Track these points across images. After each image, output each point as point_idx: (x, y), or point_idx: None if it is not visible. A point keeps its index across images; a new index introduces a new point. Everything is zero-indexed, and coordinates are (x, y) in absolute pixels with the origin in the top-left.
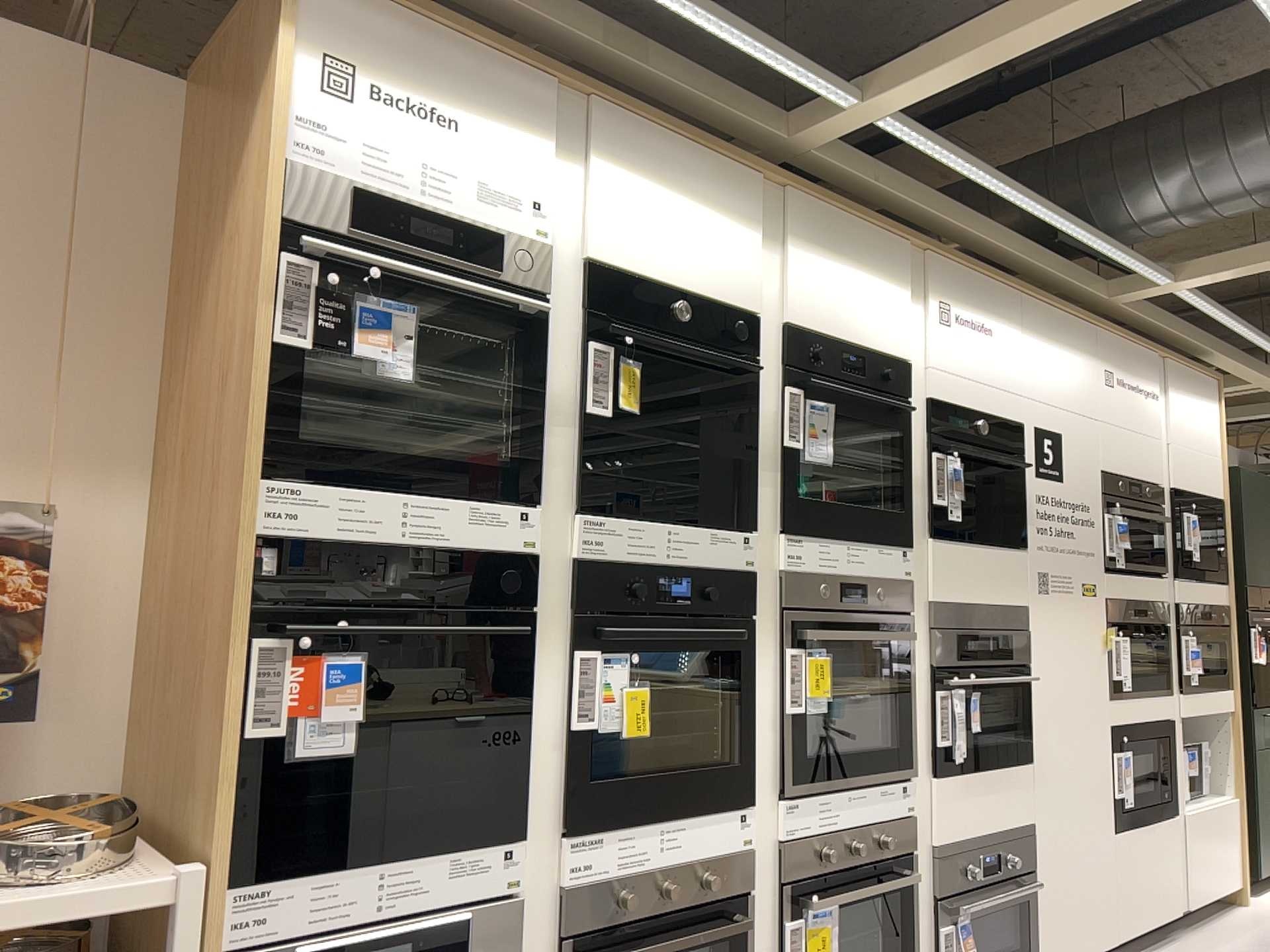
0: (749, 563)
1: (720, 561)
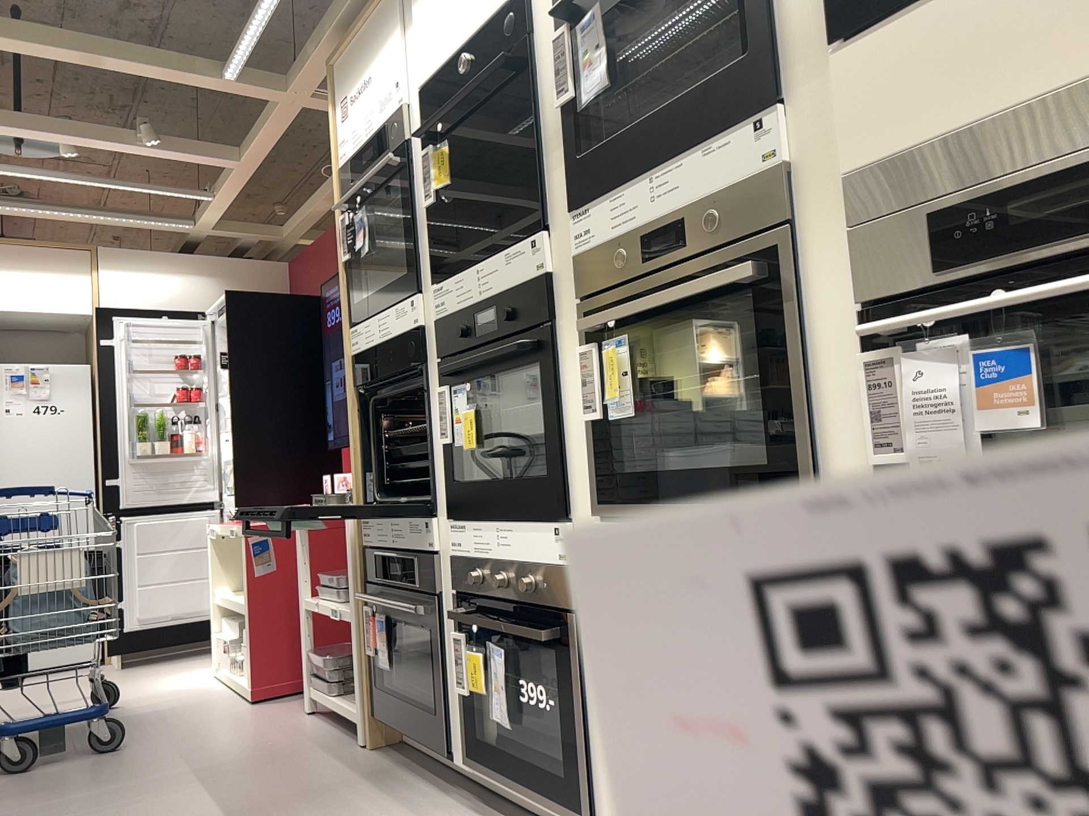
0: (542, 265)
1: (516, 277)
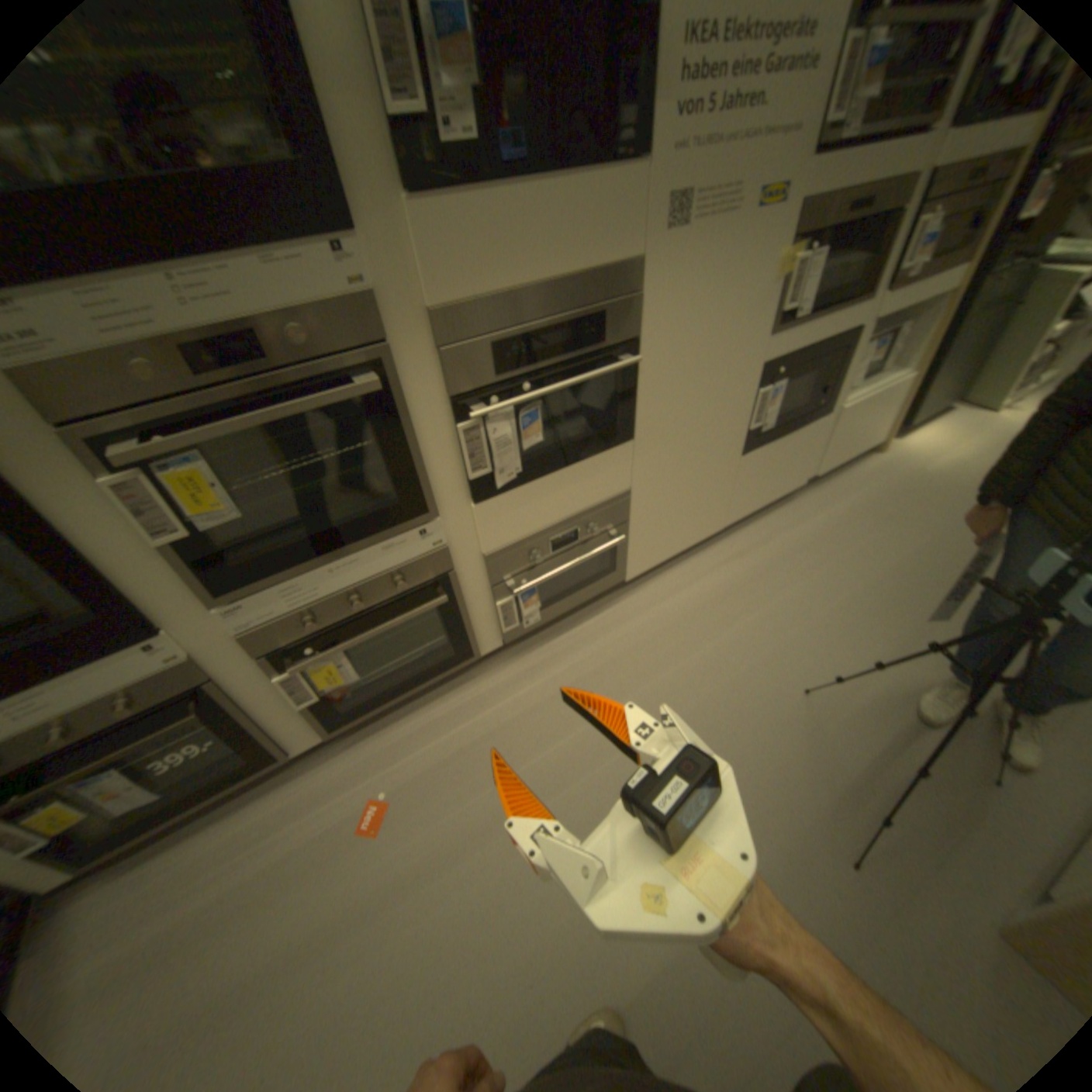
0: None
1: None
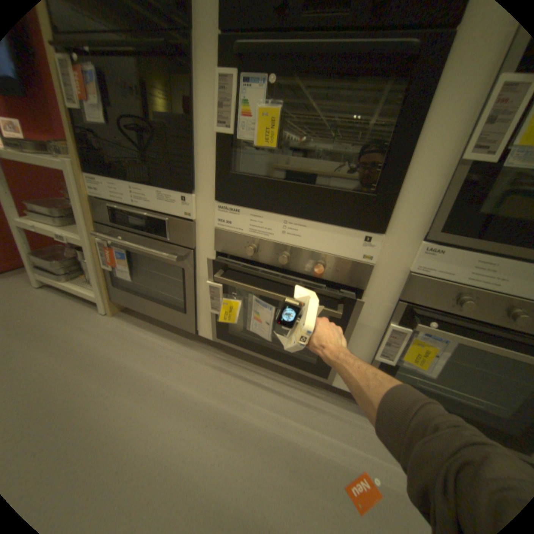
0: None
1: None
